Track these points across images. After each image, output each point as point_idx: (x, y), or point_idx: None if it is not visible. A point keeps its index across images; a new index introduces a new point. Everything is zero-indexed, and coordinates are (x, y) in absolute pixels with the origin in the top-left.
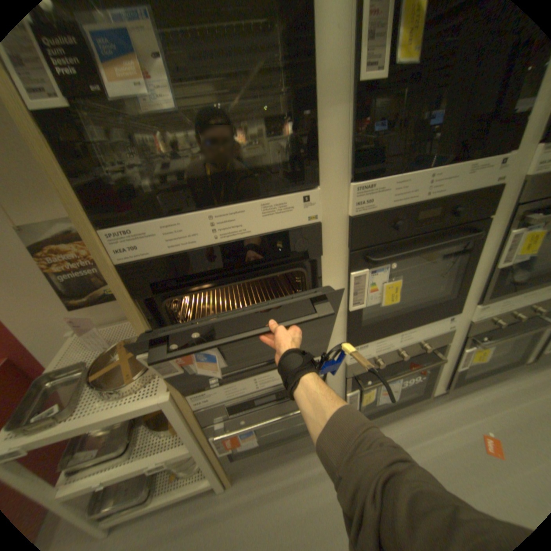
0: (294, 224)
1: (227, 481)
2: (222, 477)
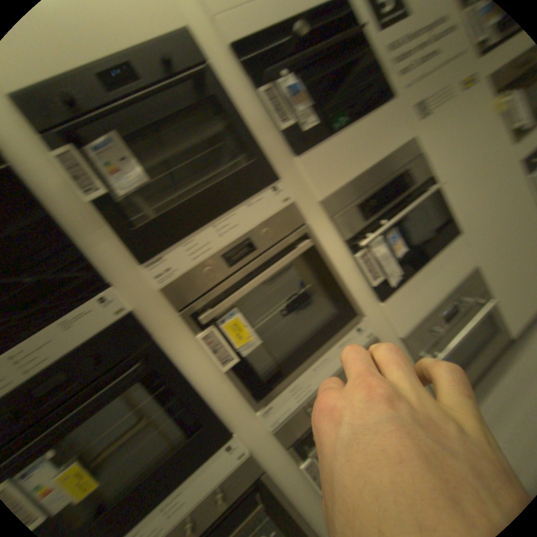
0: None
1: None
2: None
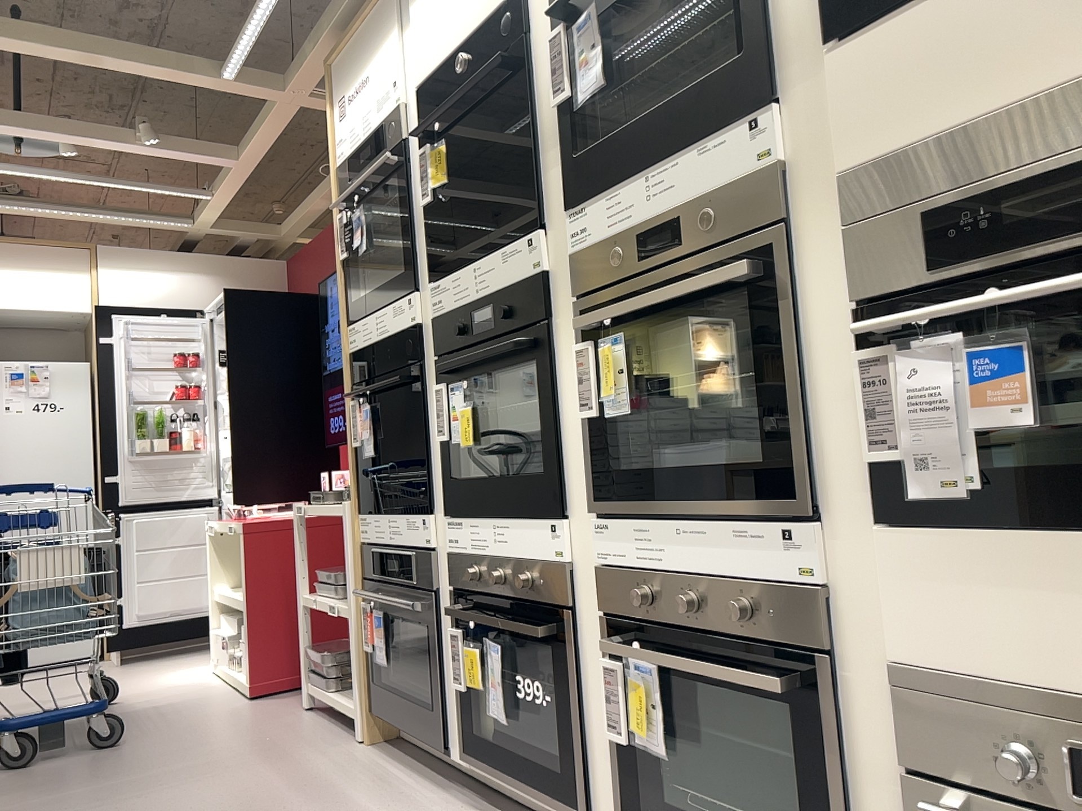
0: (410, 328)
1: (367, 727)
2: (366, 712)
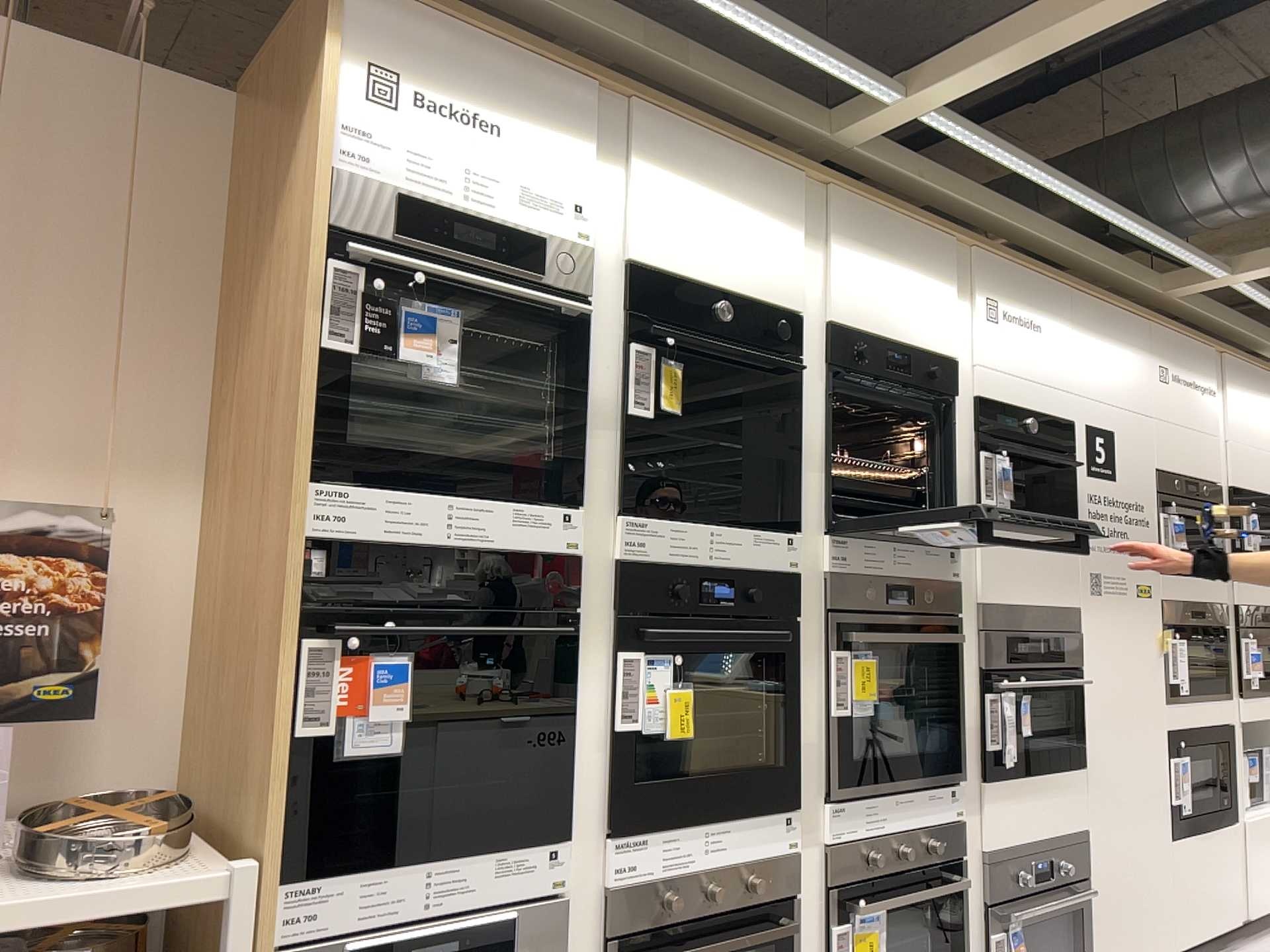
0: (554, 550)
1: None
2: None
